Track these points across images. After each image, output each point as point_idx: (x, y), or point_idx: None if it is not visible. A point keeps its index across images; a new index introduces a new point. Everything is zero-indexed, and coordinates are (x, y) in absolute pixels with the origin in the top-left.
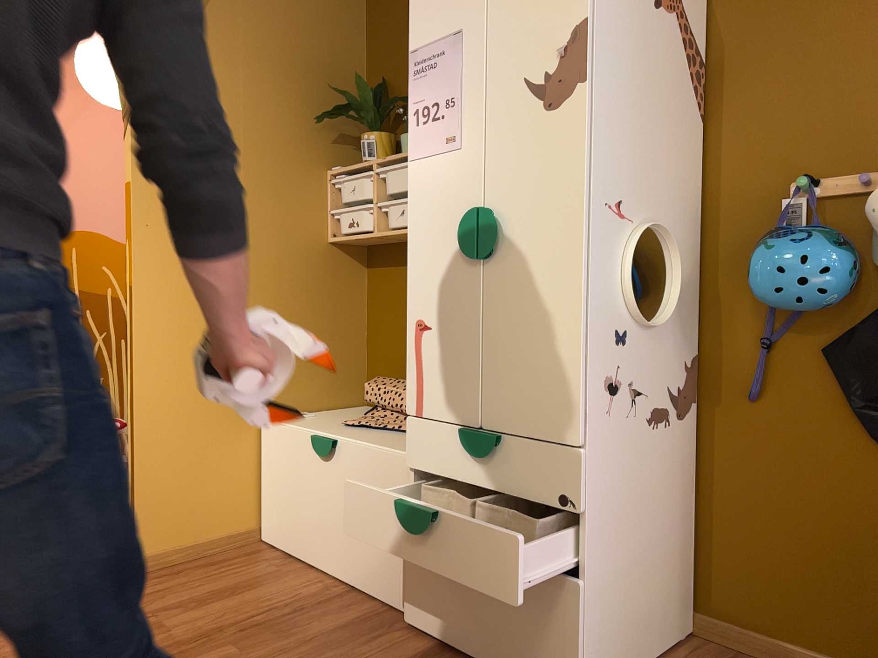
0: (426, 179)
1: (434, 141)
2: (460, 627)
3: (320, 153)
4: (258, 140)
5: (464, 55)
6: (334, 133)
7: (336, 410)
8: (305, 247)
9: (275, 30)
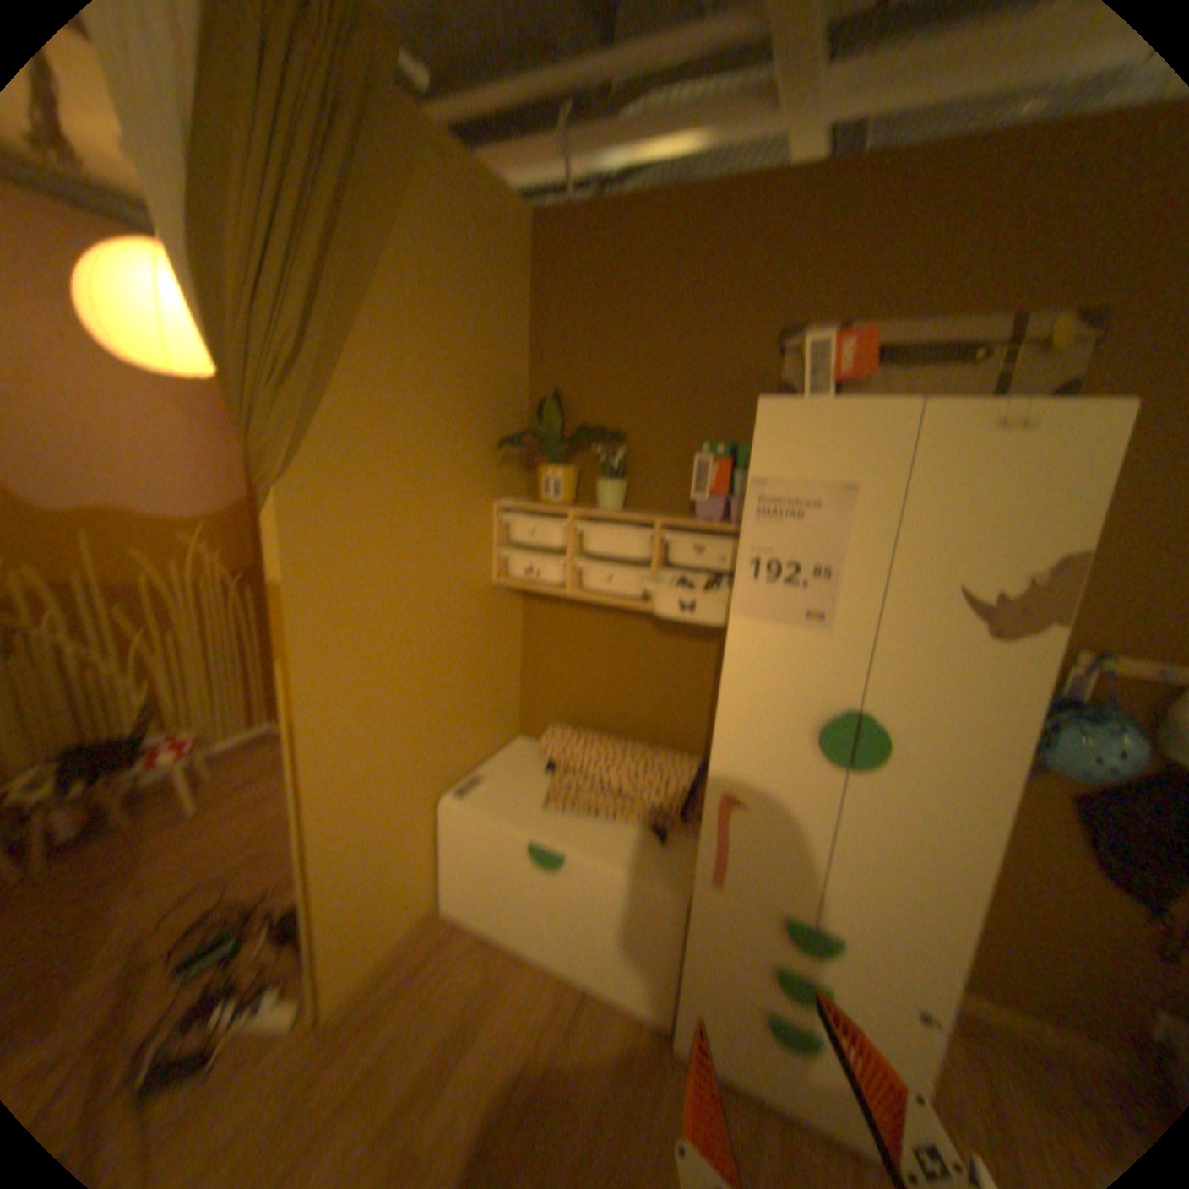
0: (762, 646)
1: (783, 606)
2: (755, 1075)
3: (487, 479)
4: (428, 480)
5: (857, 519)
6: (499, 451)
7: (499, 751)
8: (474, 594)
9: (443, 321)
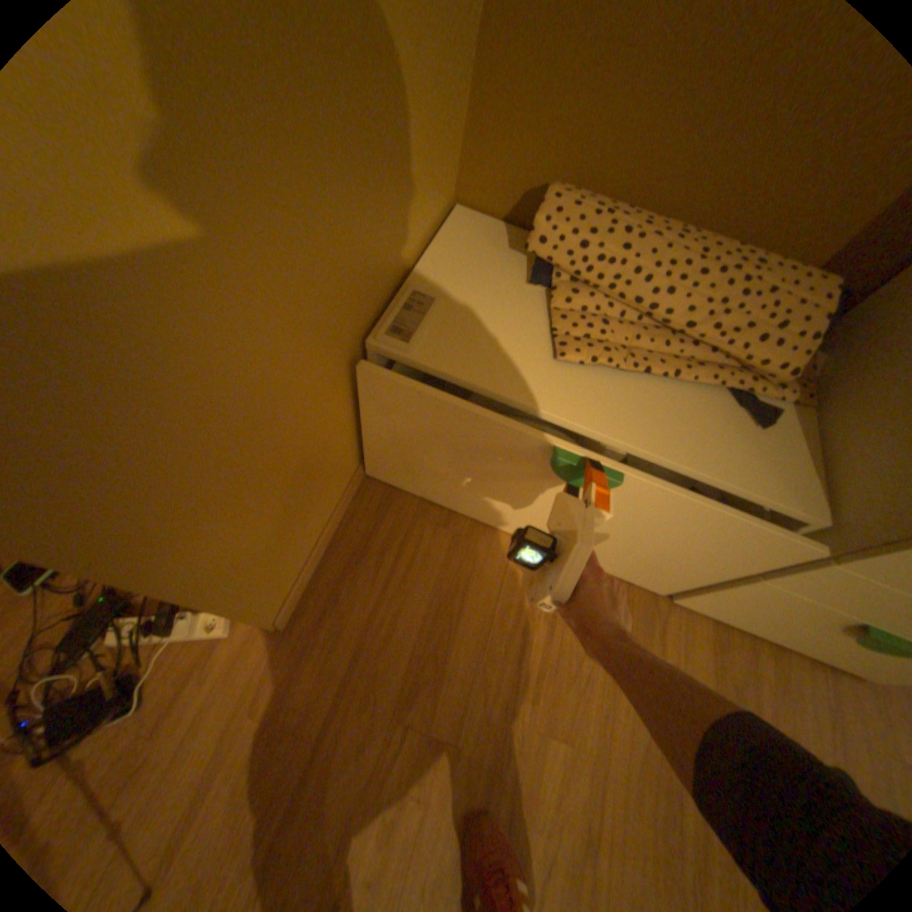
0: None
1: None
2: (769, 630)
3: None
4: None
5: None
6: None
7: (434, 238)
8: None
9: None
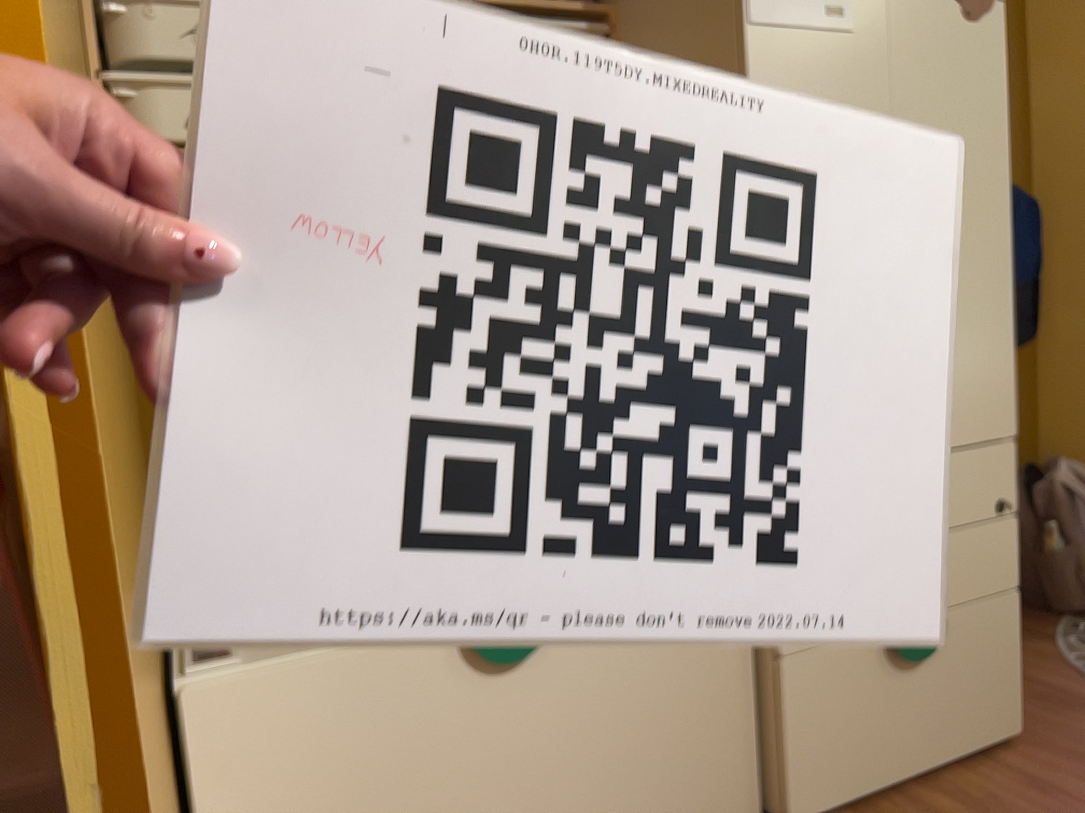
0: (789, 66)
1: (803, 2)
2: (888, 754)
3: None
4: None
5: None
6: None
7: None
8: None
9: None
